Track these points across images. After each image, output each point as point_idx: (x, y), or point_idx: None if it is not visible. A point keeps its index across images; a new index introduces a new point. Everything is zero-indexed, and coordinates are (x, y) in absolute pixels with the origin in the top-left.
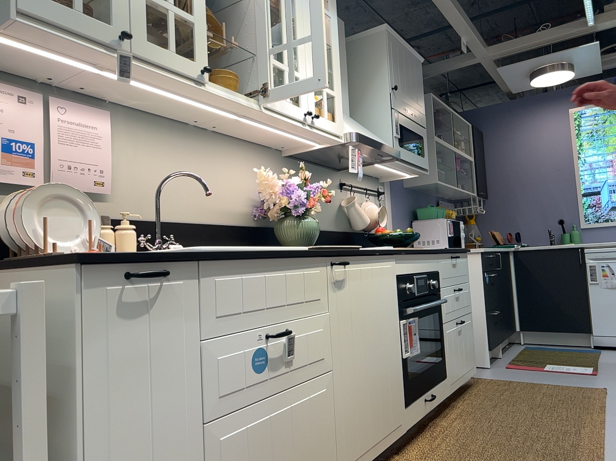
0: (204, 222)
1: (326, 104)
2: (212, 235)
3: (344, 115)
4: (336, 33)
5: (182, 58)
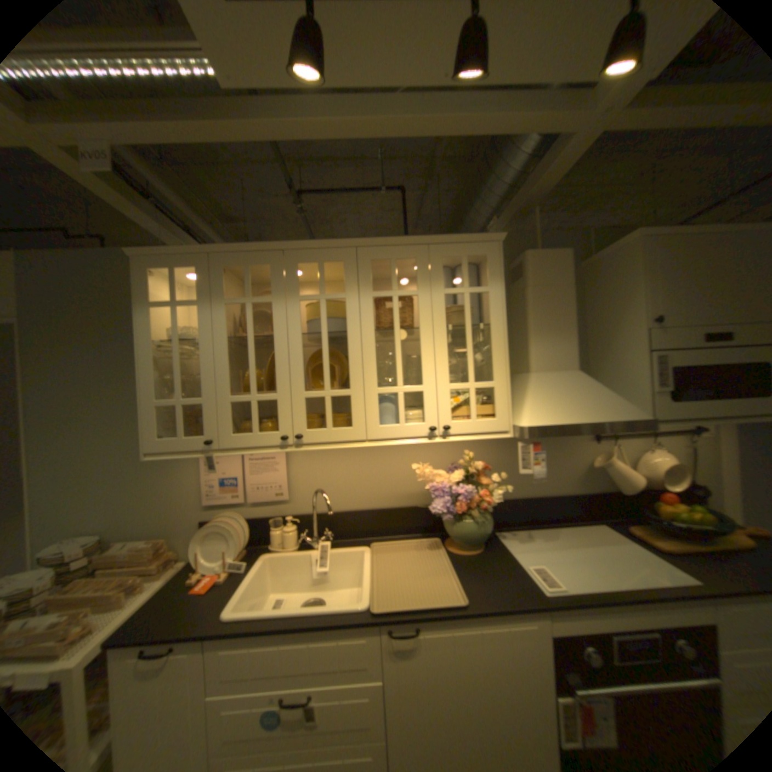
0: (376, 508)
1: (473, 403)
2: (384, 518)
3: (557, 376)
4: (499, 306)
5: (267, 434)
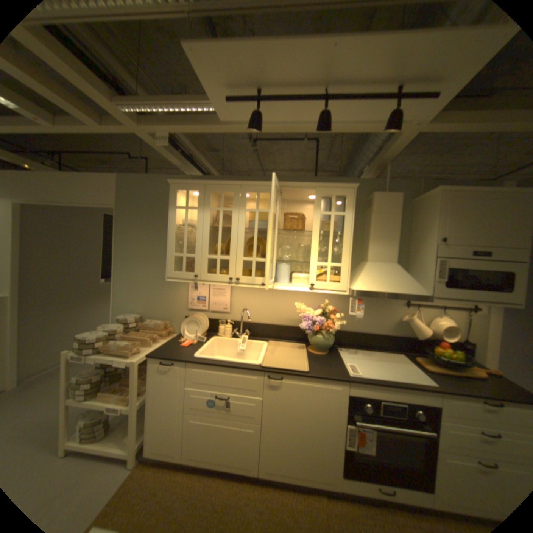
0: (274, 324)
1: (328, 274)
2: (277, 330)
3: (382, 265)
4: (349, 224)
5: (222, 276)
